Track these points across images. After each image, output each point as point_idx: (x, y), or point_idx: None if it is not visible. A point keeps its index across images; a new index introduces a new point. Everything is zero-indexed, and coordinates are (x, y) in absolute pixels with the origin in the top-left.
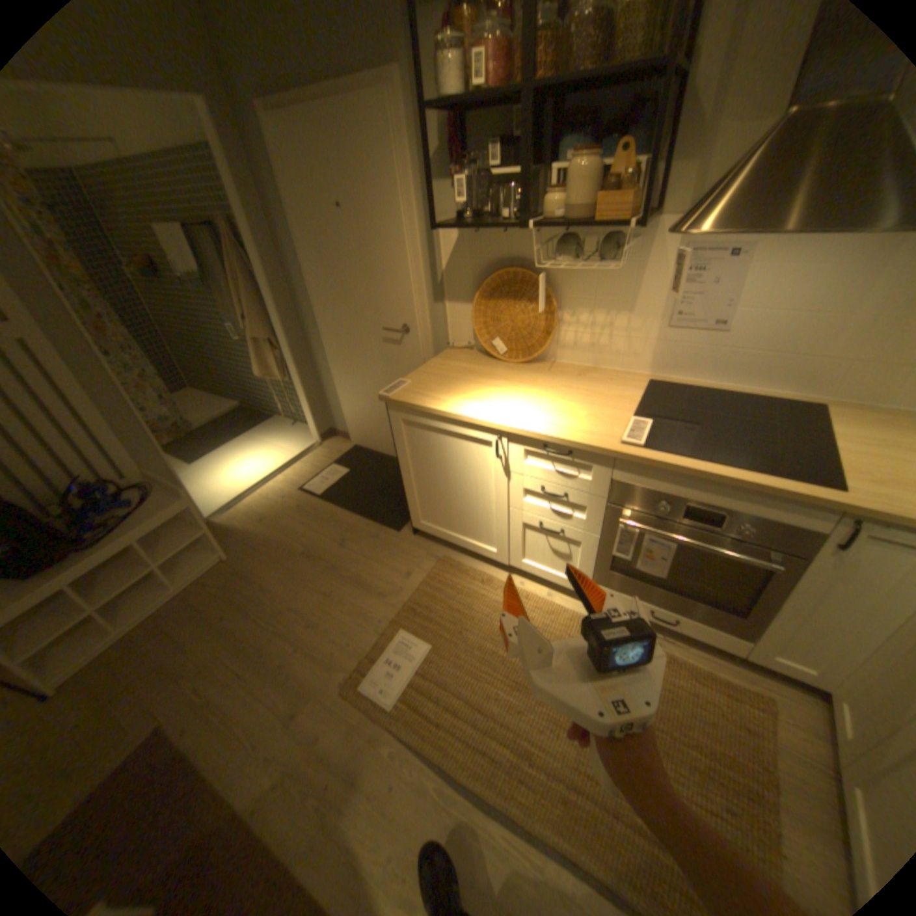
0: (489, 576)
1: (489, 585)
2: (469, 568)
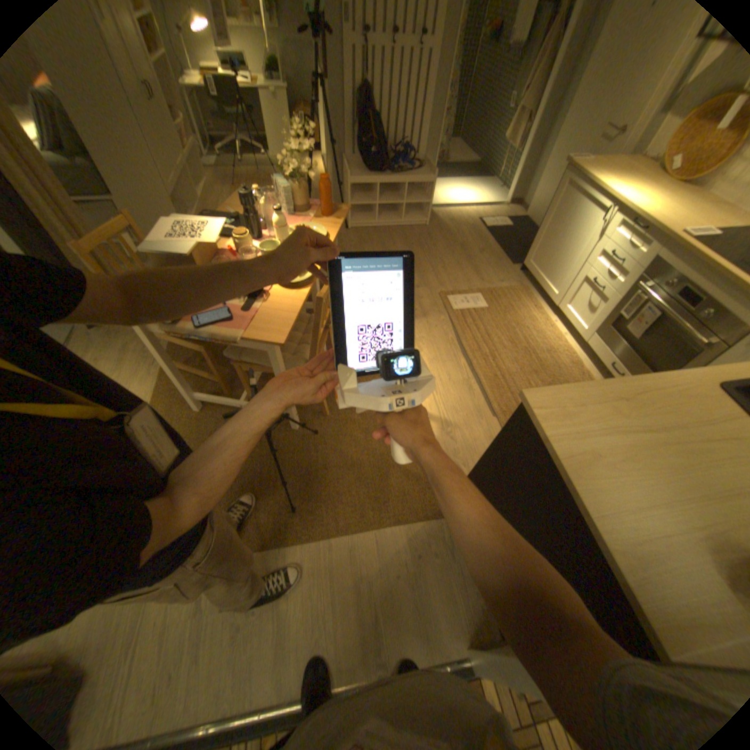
0: (540, 307)
1: (537, 310)
2: (534, 299)
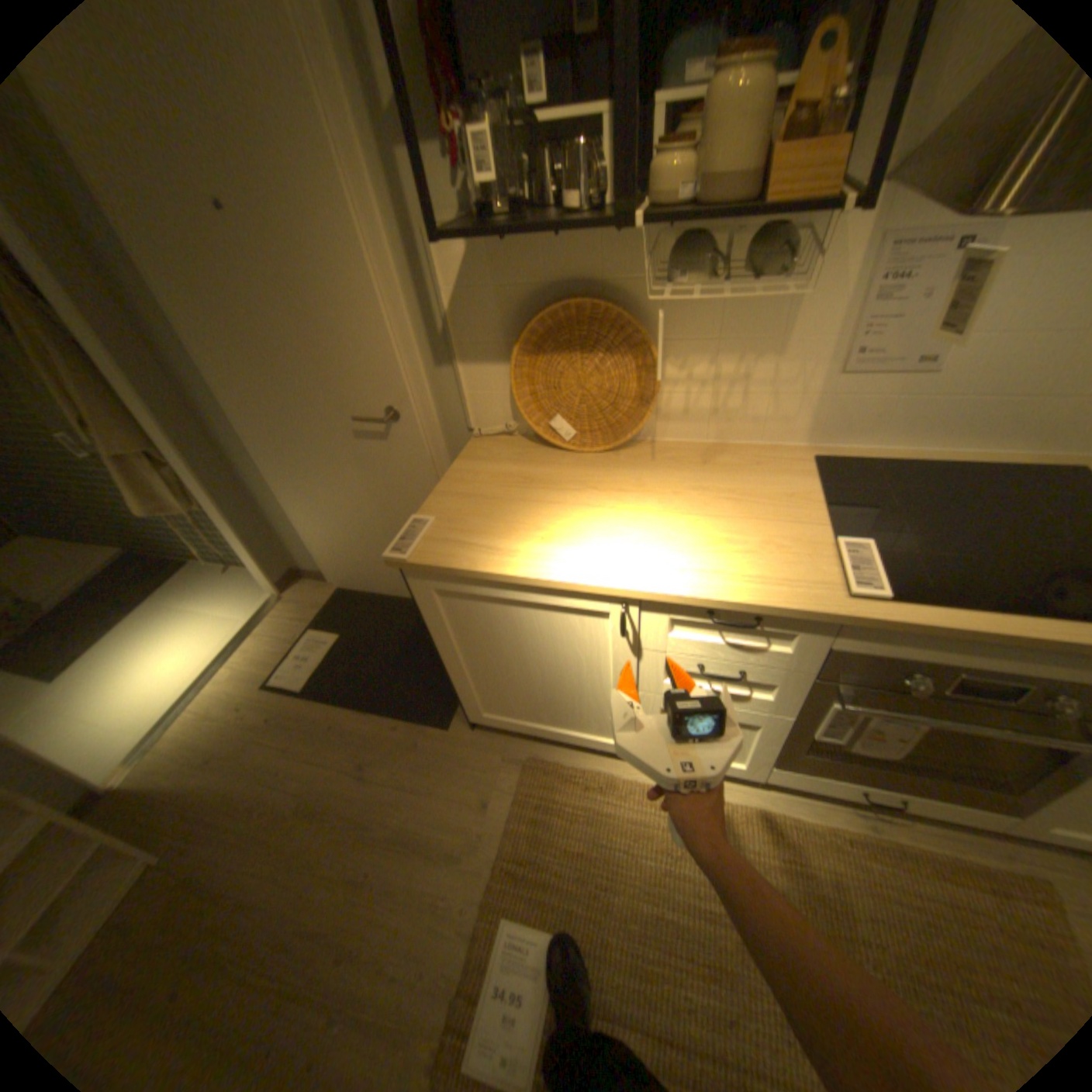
0: (607, 777)
1: (614, 794)
2: (575, 770)
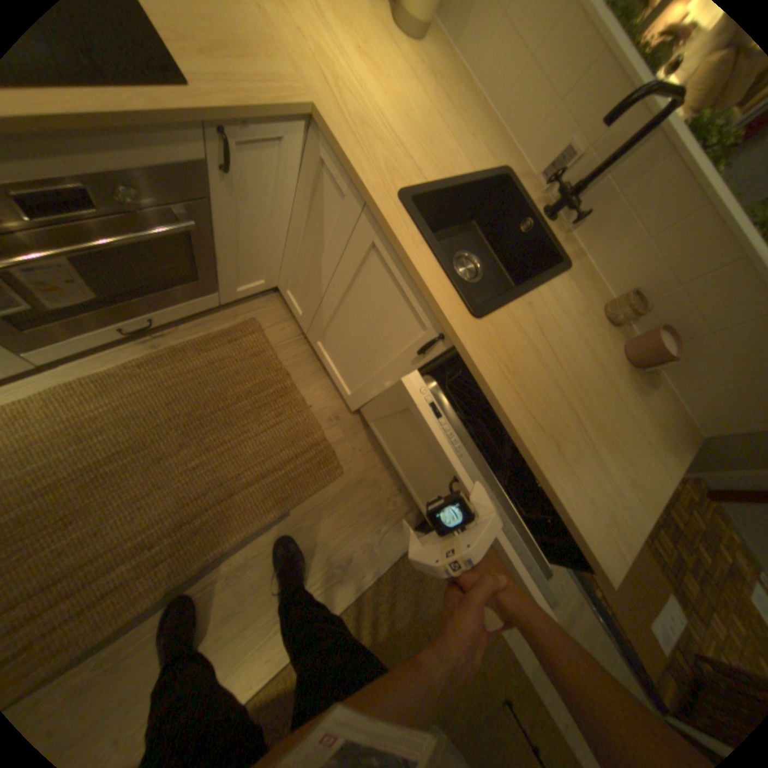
0: None
1: None
2: None
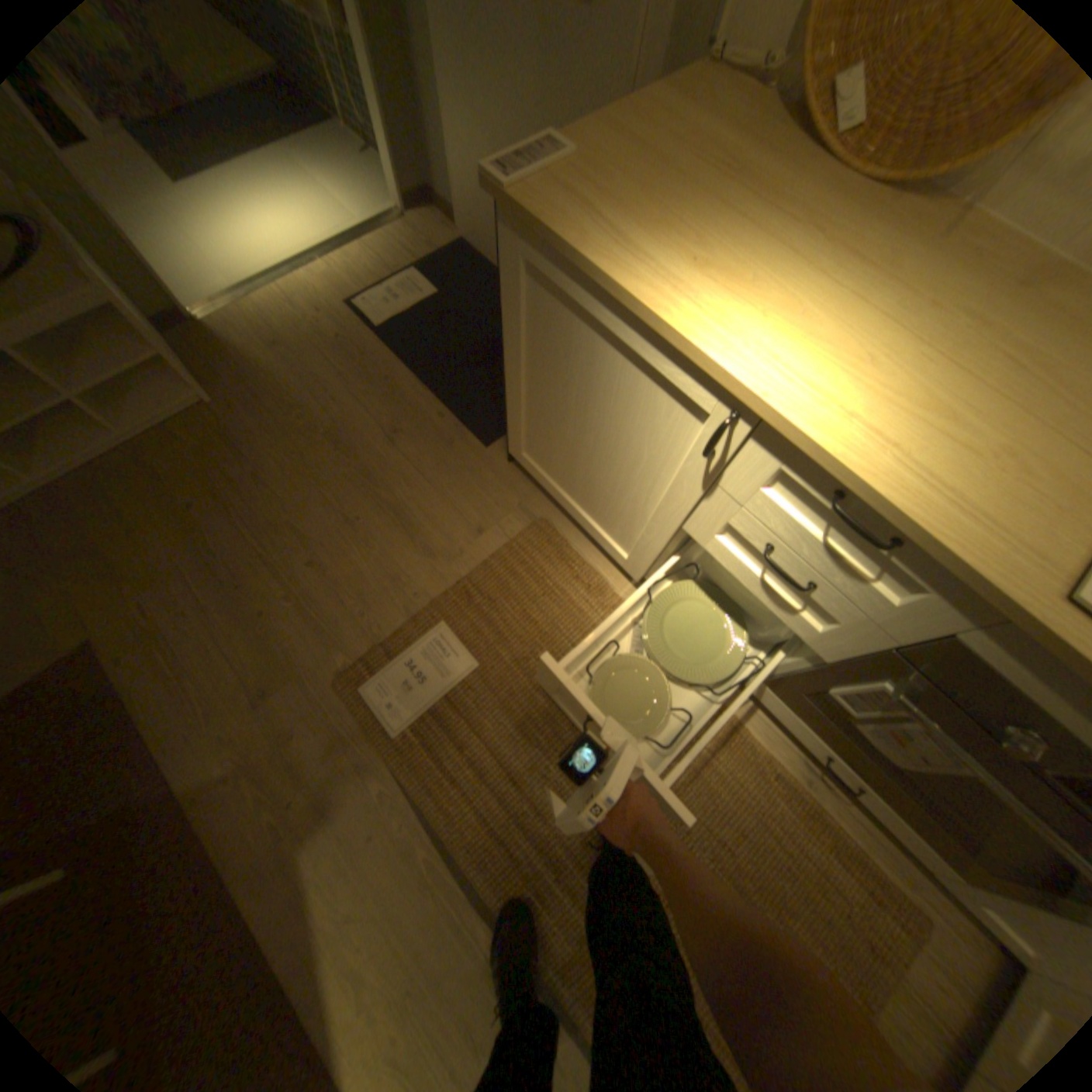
0: (603, 582)
1: (598, 599)
2: (577, 557)
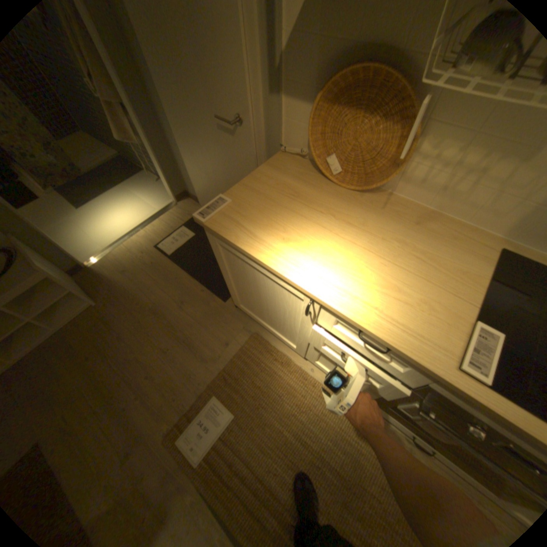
0: (288, 360)
1: (287, 369)
2: (274, 349)
